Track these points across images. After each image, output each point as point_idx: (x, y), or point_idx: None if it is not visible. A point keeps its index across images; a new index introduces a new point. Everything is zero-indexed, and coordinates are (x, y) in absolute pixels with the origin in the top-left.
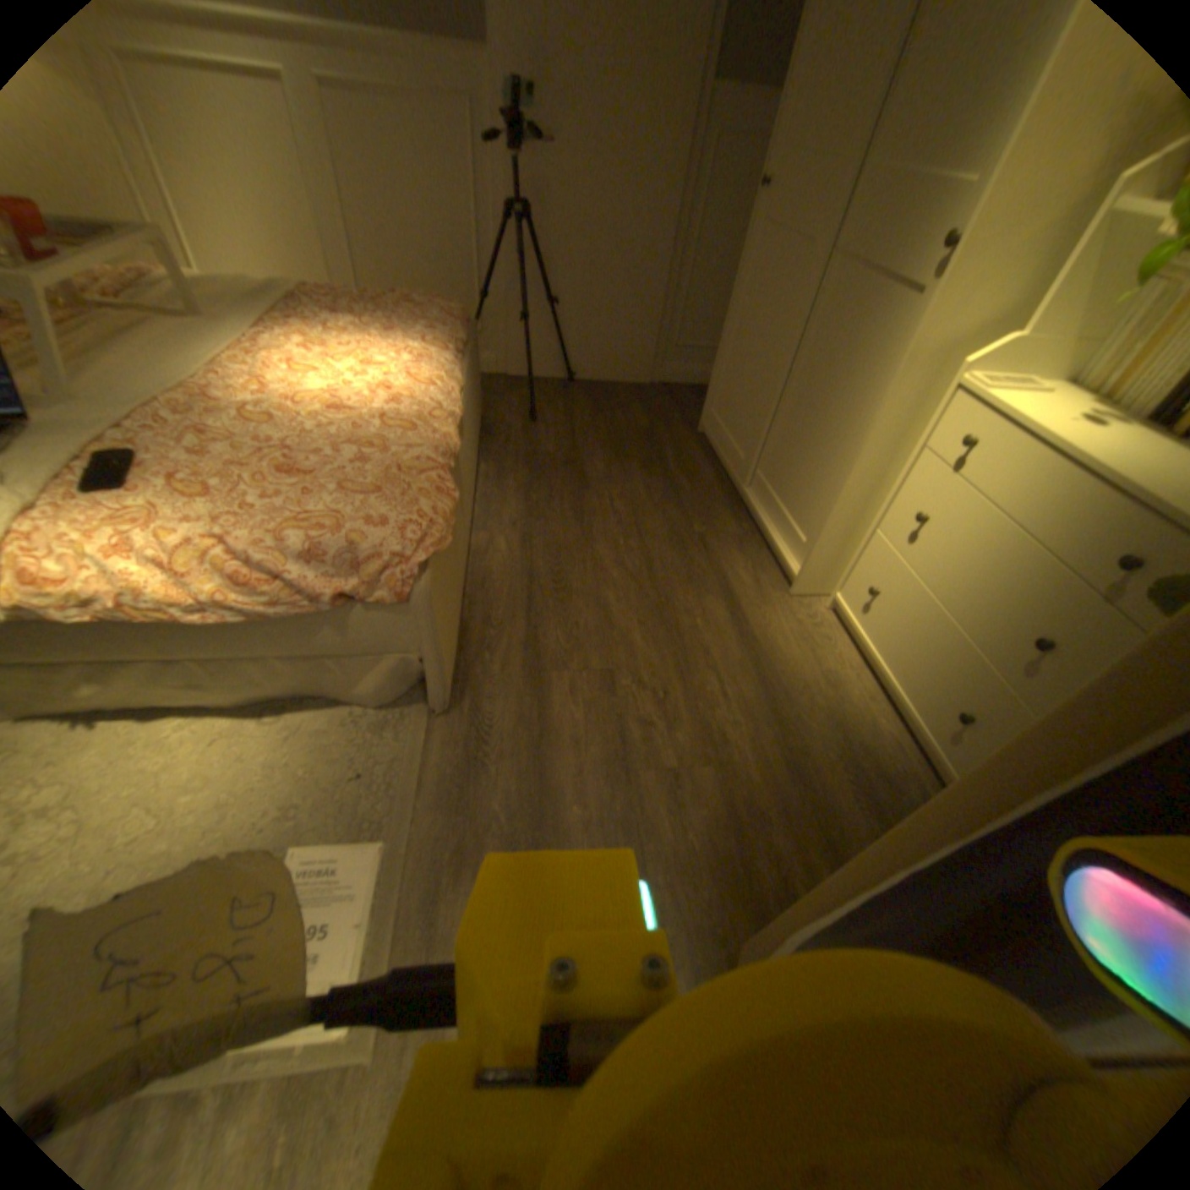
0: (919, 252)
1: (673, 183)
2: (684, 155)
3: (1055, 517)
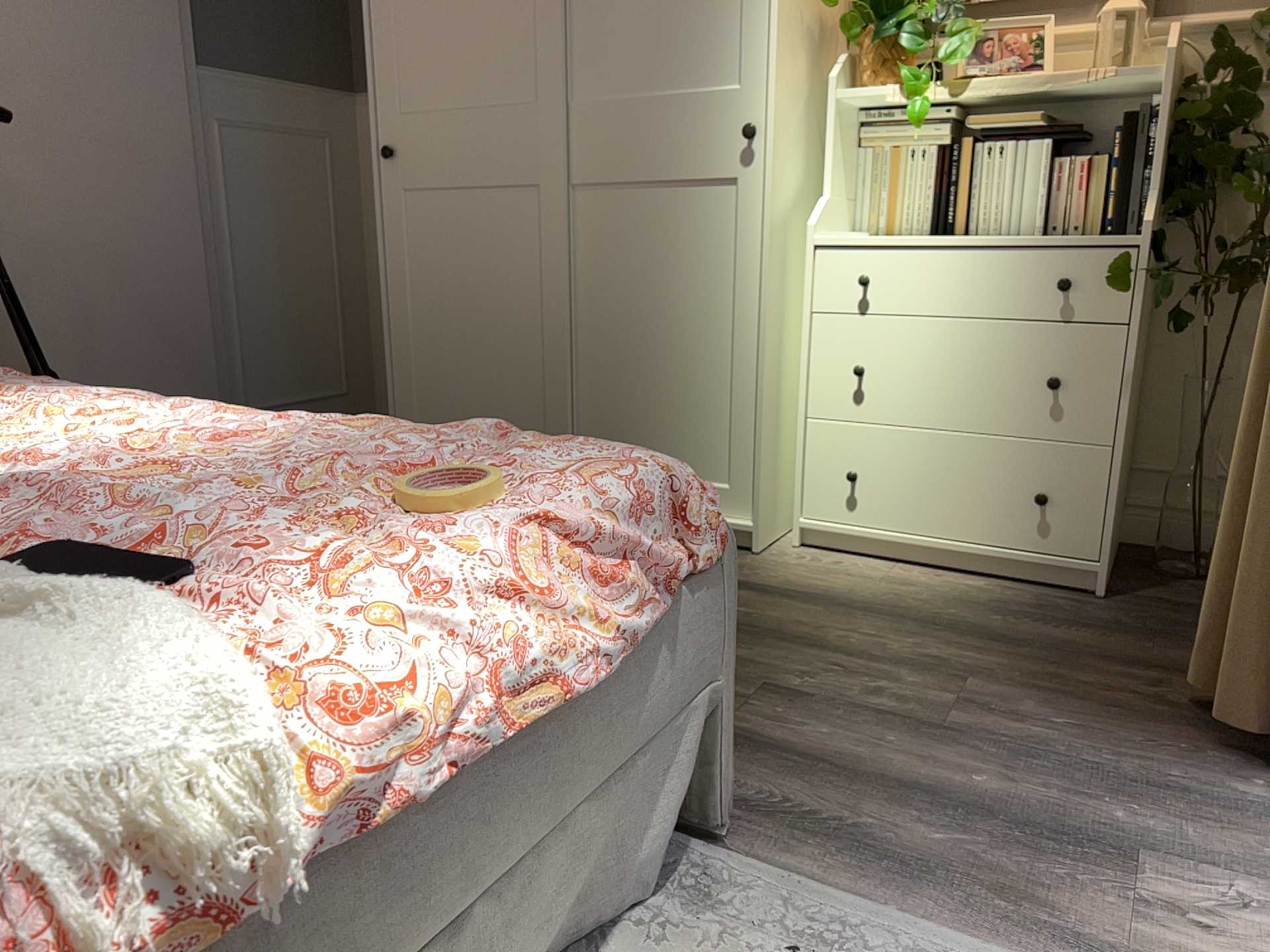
0: (705, 156)
1: (186, 189)
2: (191, 153)
3: (982, 295)
